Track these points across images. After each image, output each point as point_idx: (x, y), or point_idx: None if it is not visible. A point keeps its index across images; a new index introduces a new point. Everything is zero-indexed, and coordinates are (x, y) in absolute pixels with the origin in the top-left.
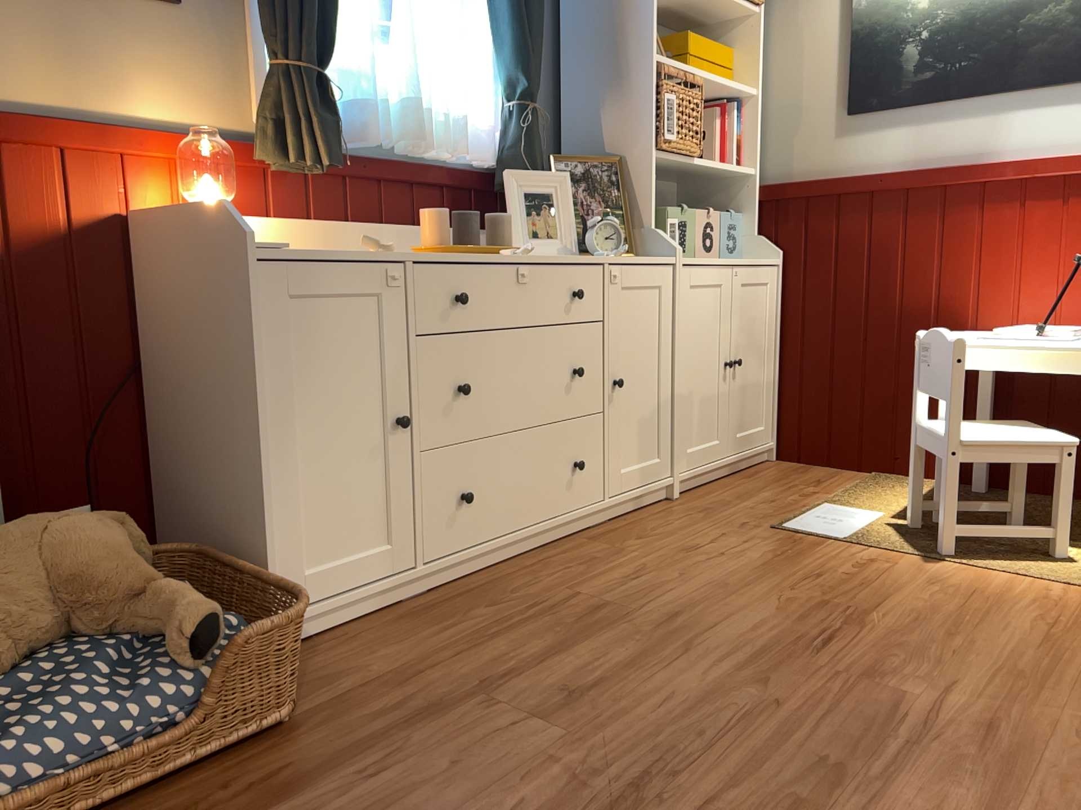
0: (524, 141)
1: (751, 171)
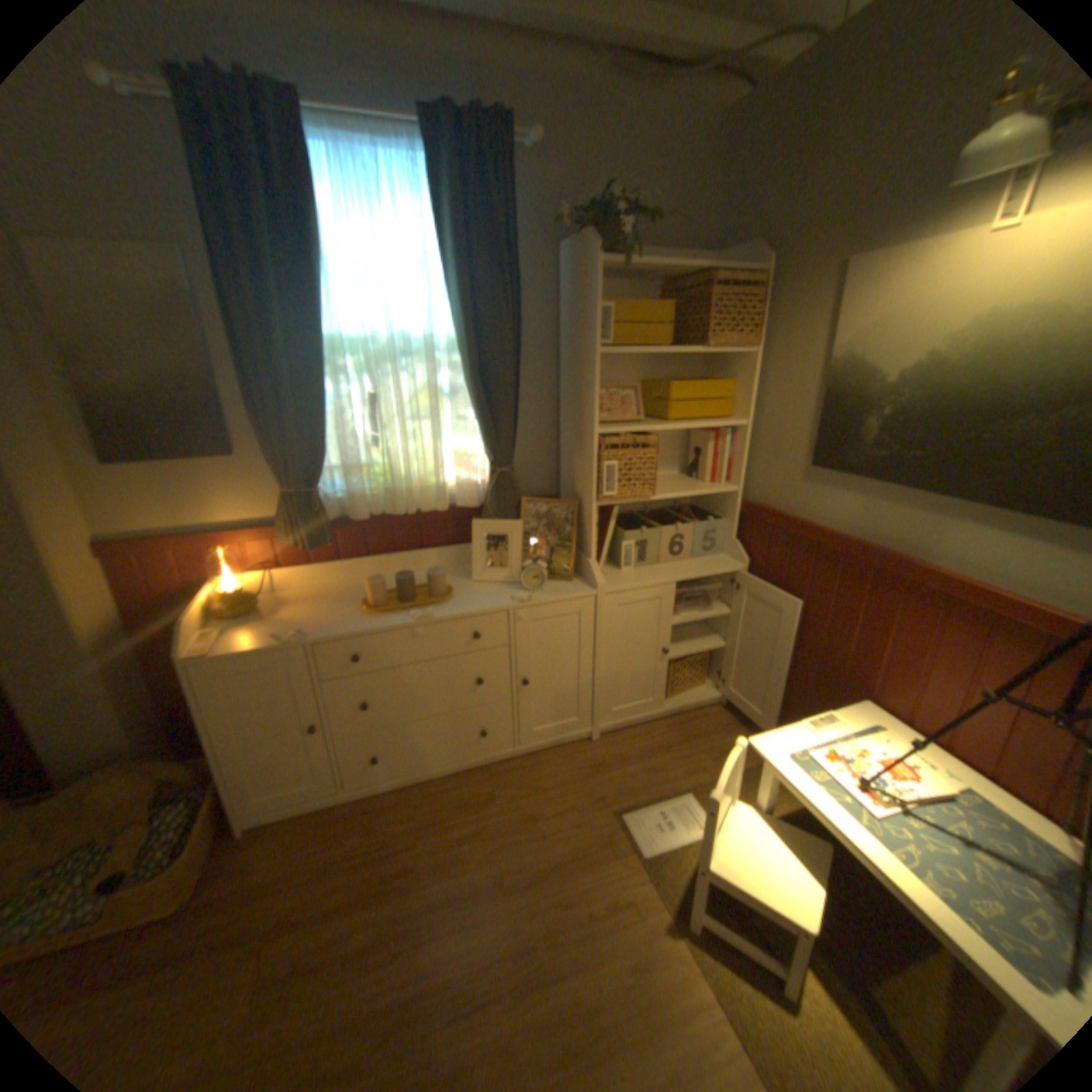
0: (492, 495)
1: (732, 488)
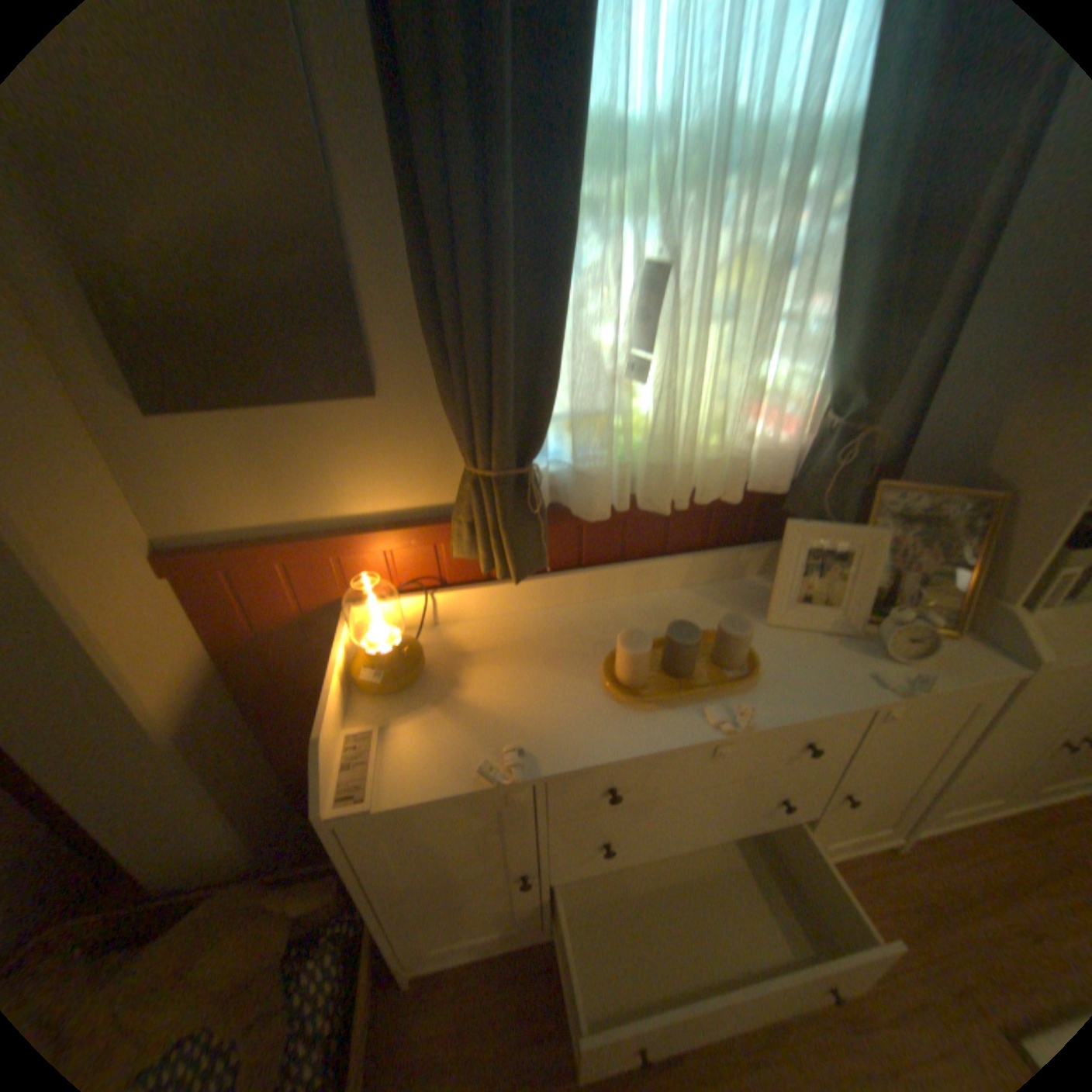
0: (839, 476)
1: None
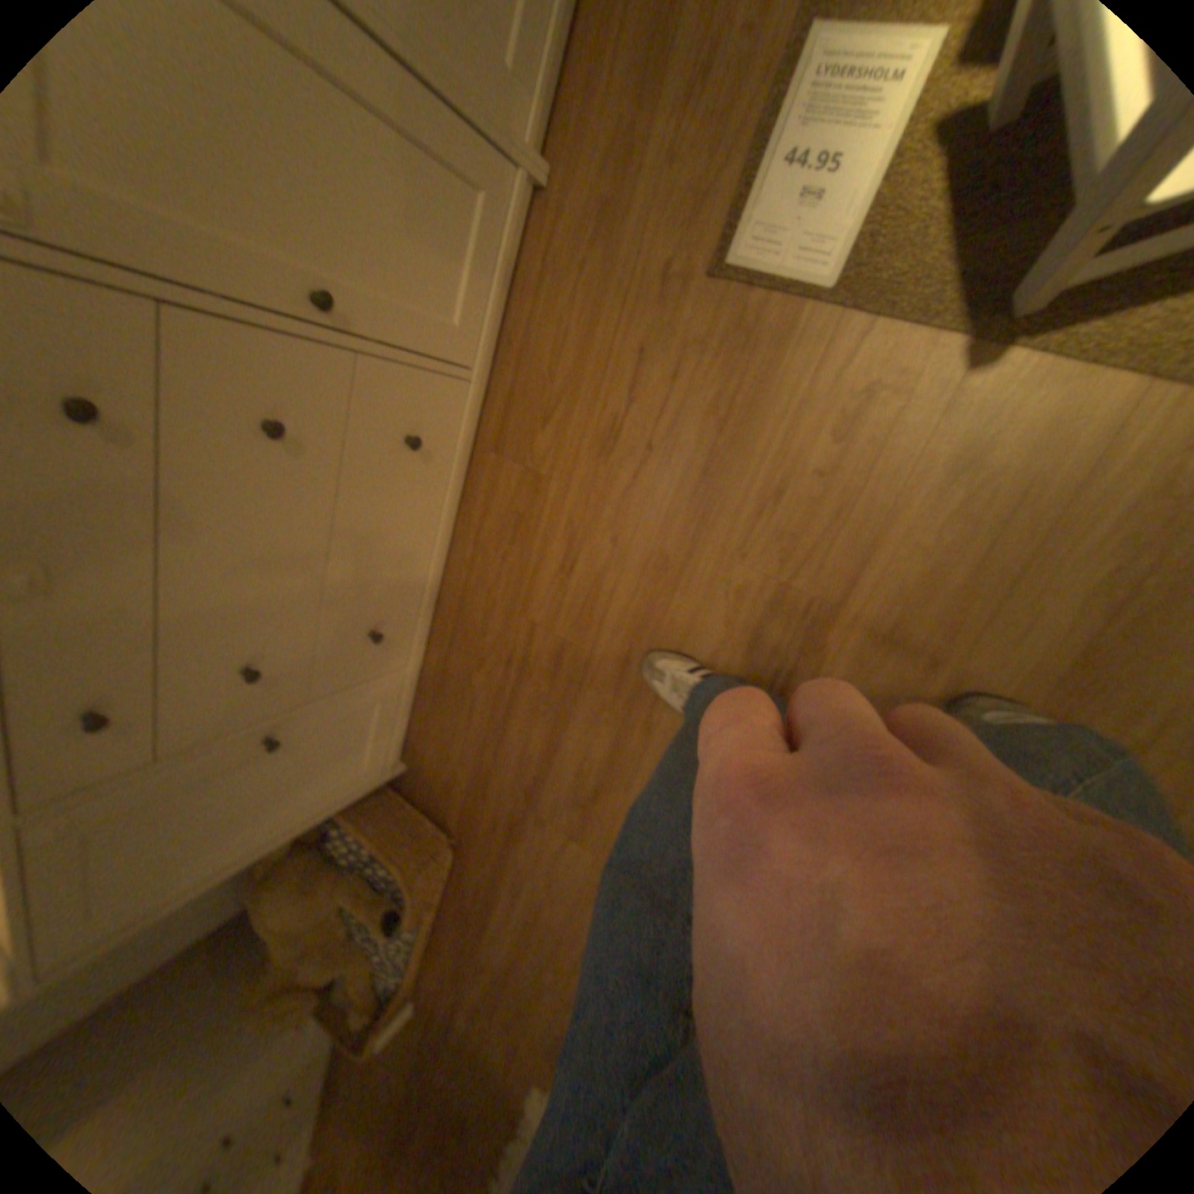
0: None
1: None
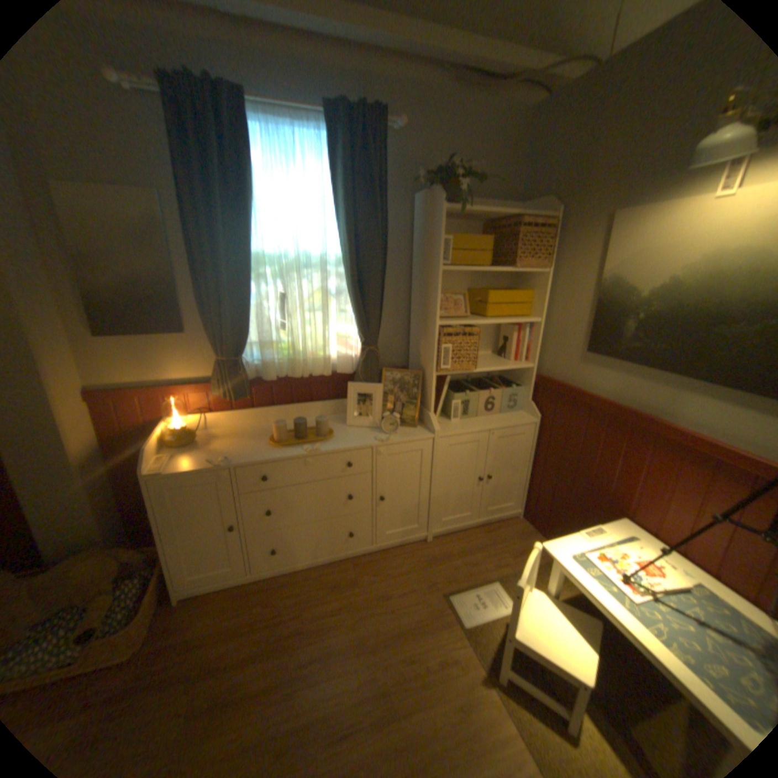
0: (362, 365)
1: (530, 365)
